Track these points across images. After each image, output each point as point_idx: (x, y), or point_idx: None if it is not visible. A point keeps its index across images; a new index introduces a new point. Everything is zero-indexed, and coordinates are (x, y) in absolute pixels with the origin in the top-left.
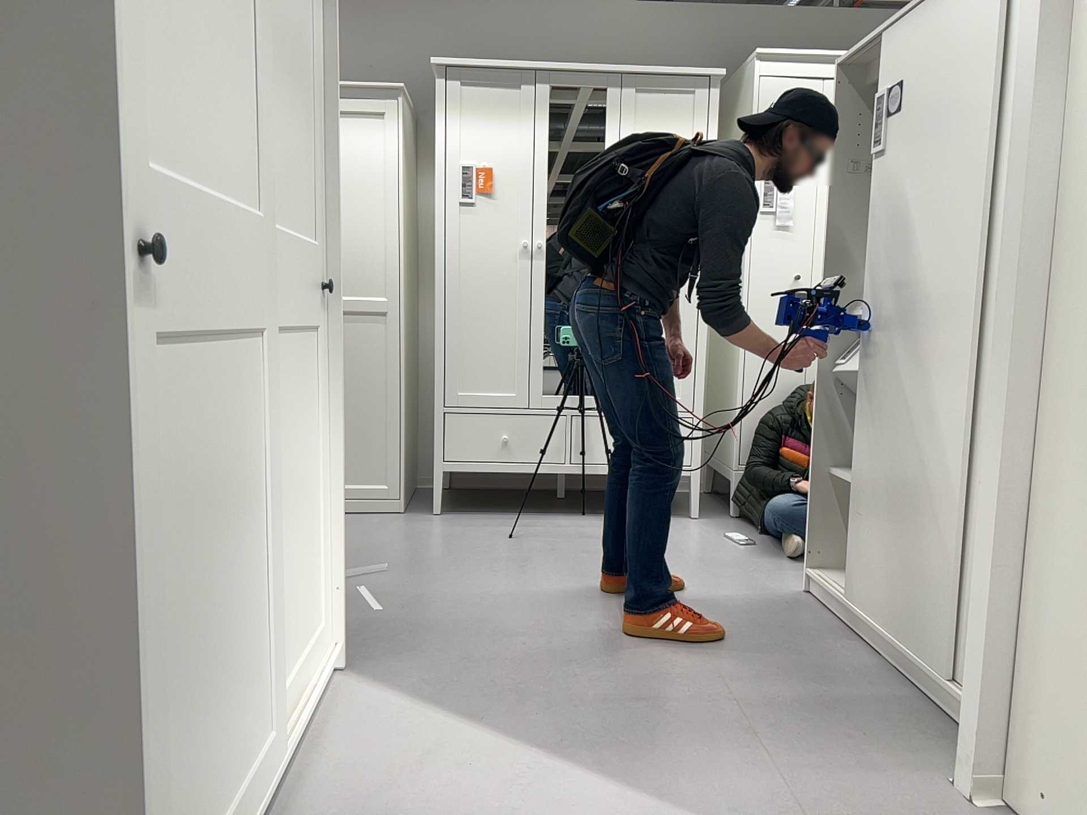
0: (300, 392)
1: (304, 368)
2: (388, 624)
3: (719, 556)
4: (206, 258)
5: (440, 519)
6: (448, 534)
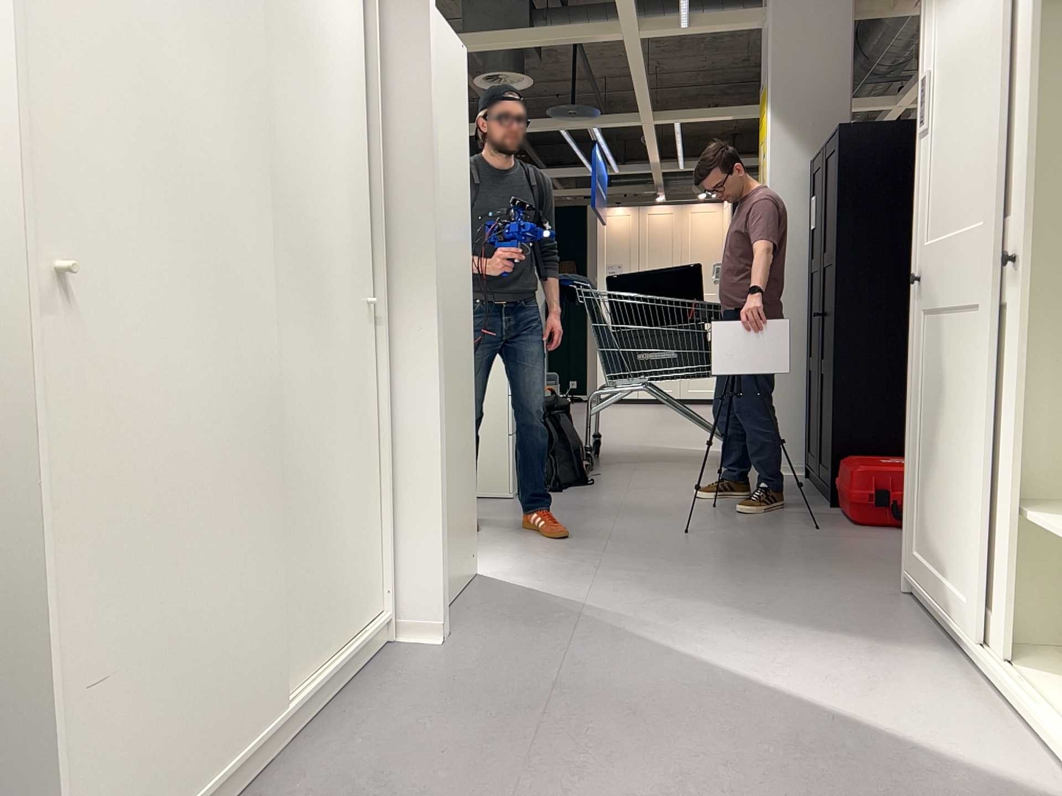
0: None
1: None
2: None
3: None
4: (943, 266)
5: None
6: None
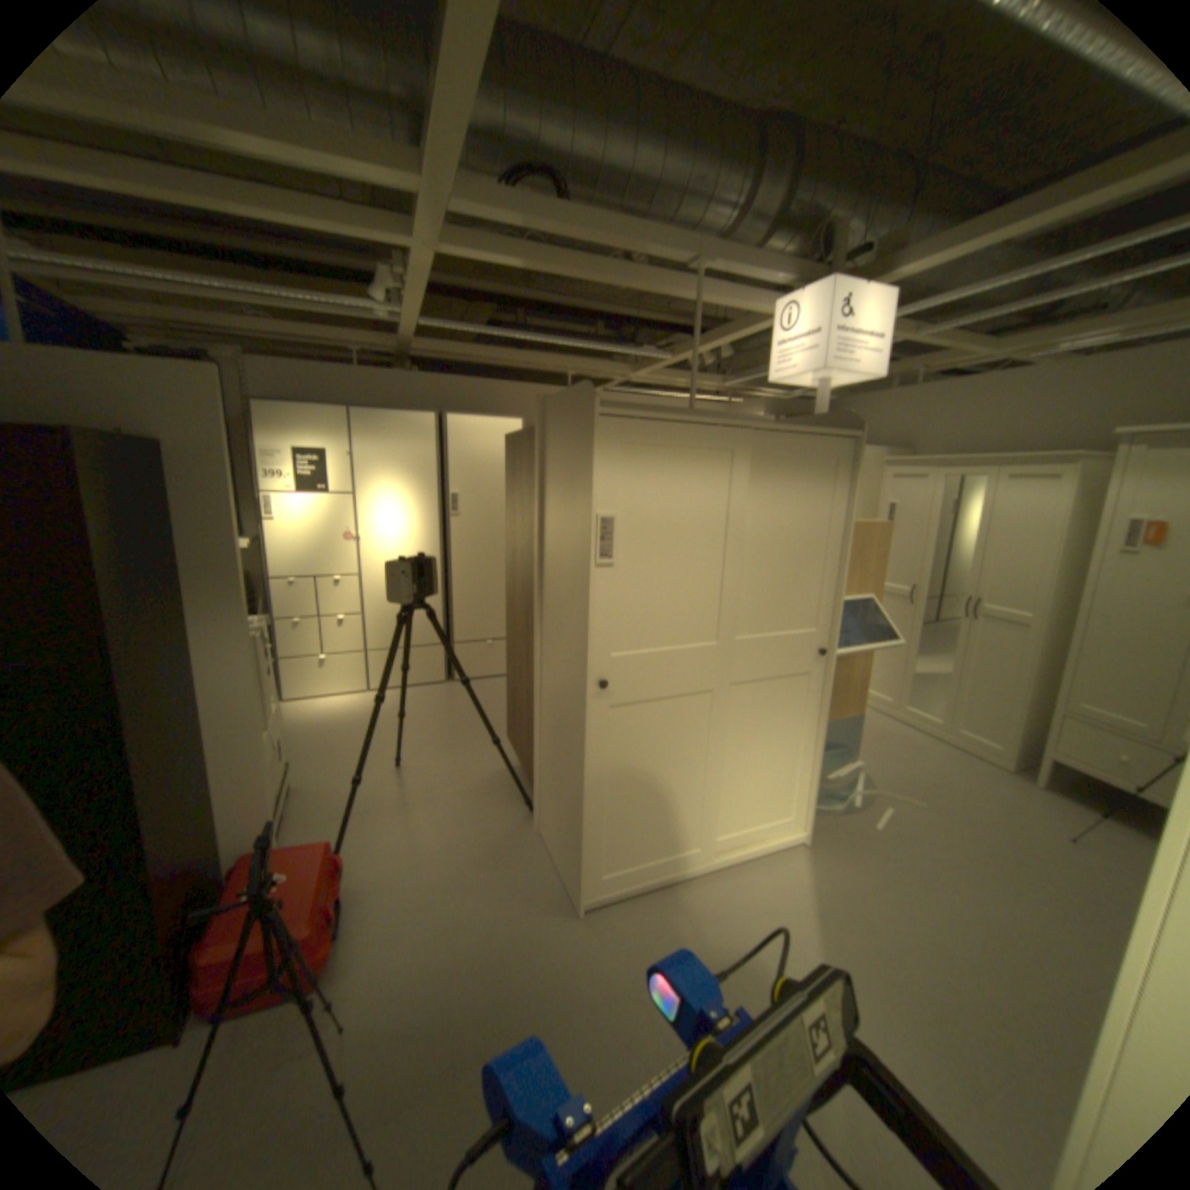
0: (787, 704)
1: (793, 693)
2: (877, 840)
3: None
4: (666, 670)
5: (1040, 794)
6: (1025, 809)
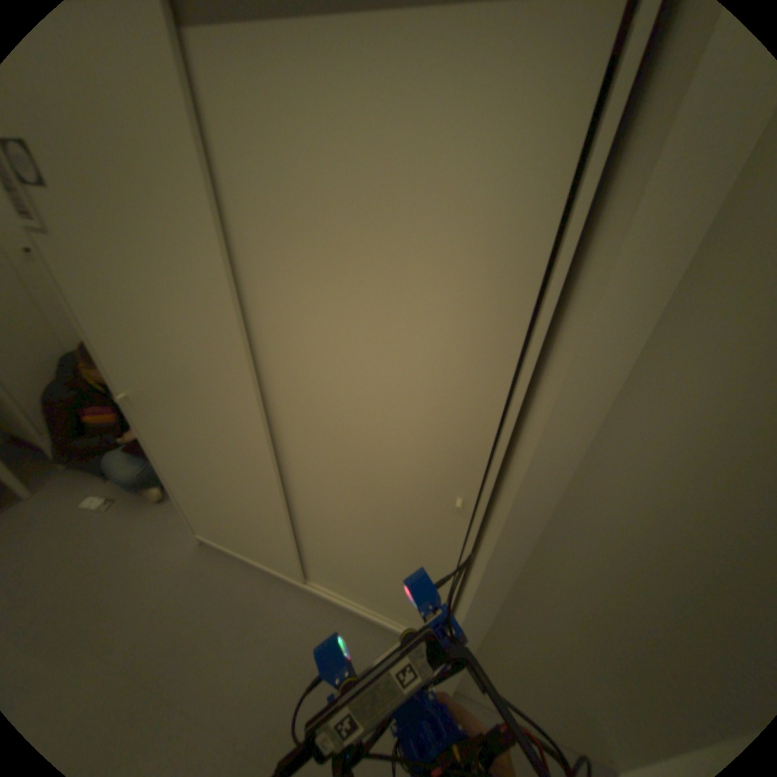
0: None
1: None
2: None
3: (93, 542)
4: None
5: None
6: None
